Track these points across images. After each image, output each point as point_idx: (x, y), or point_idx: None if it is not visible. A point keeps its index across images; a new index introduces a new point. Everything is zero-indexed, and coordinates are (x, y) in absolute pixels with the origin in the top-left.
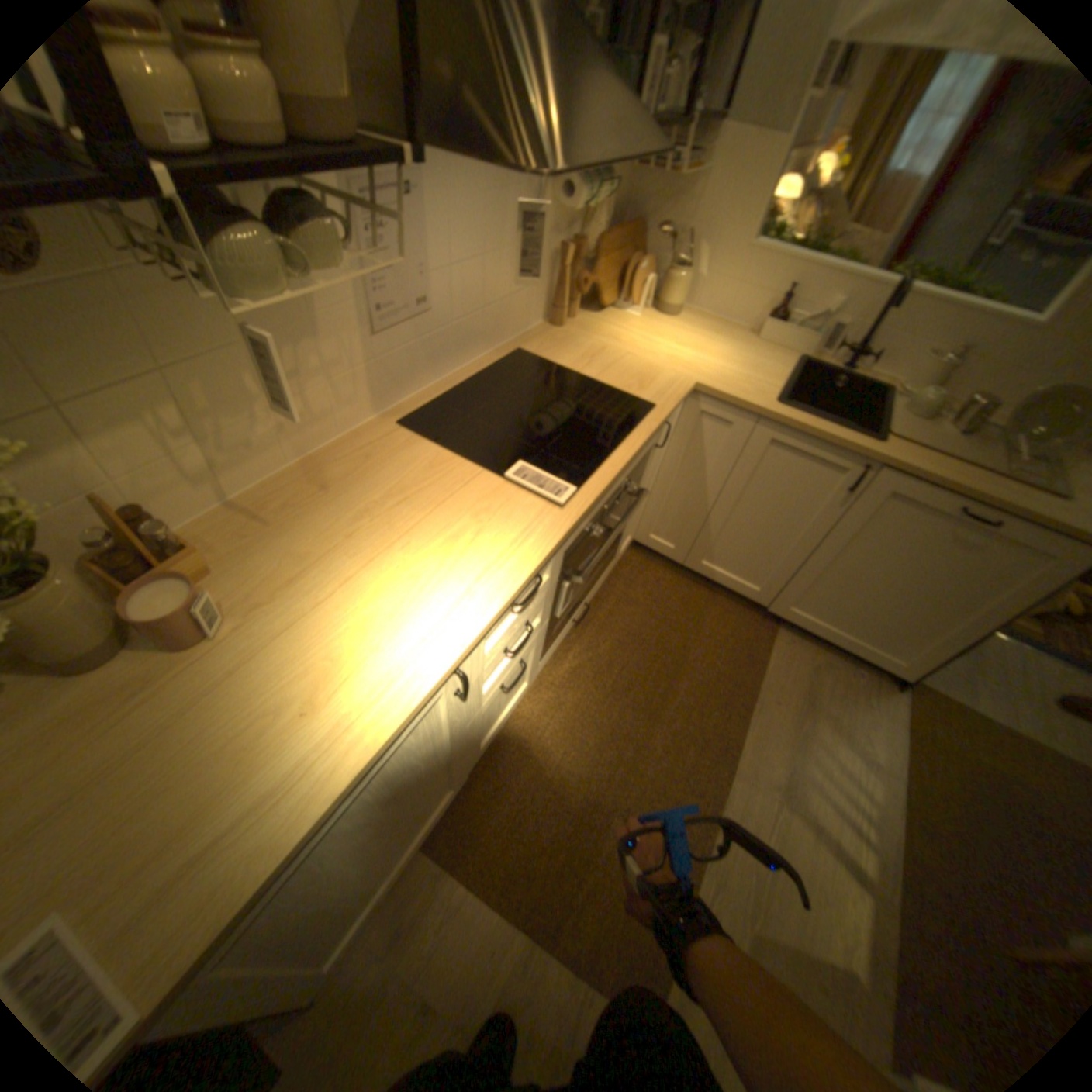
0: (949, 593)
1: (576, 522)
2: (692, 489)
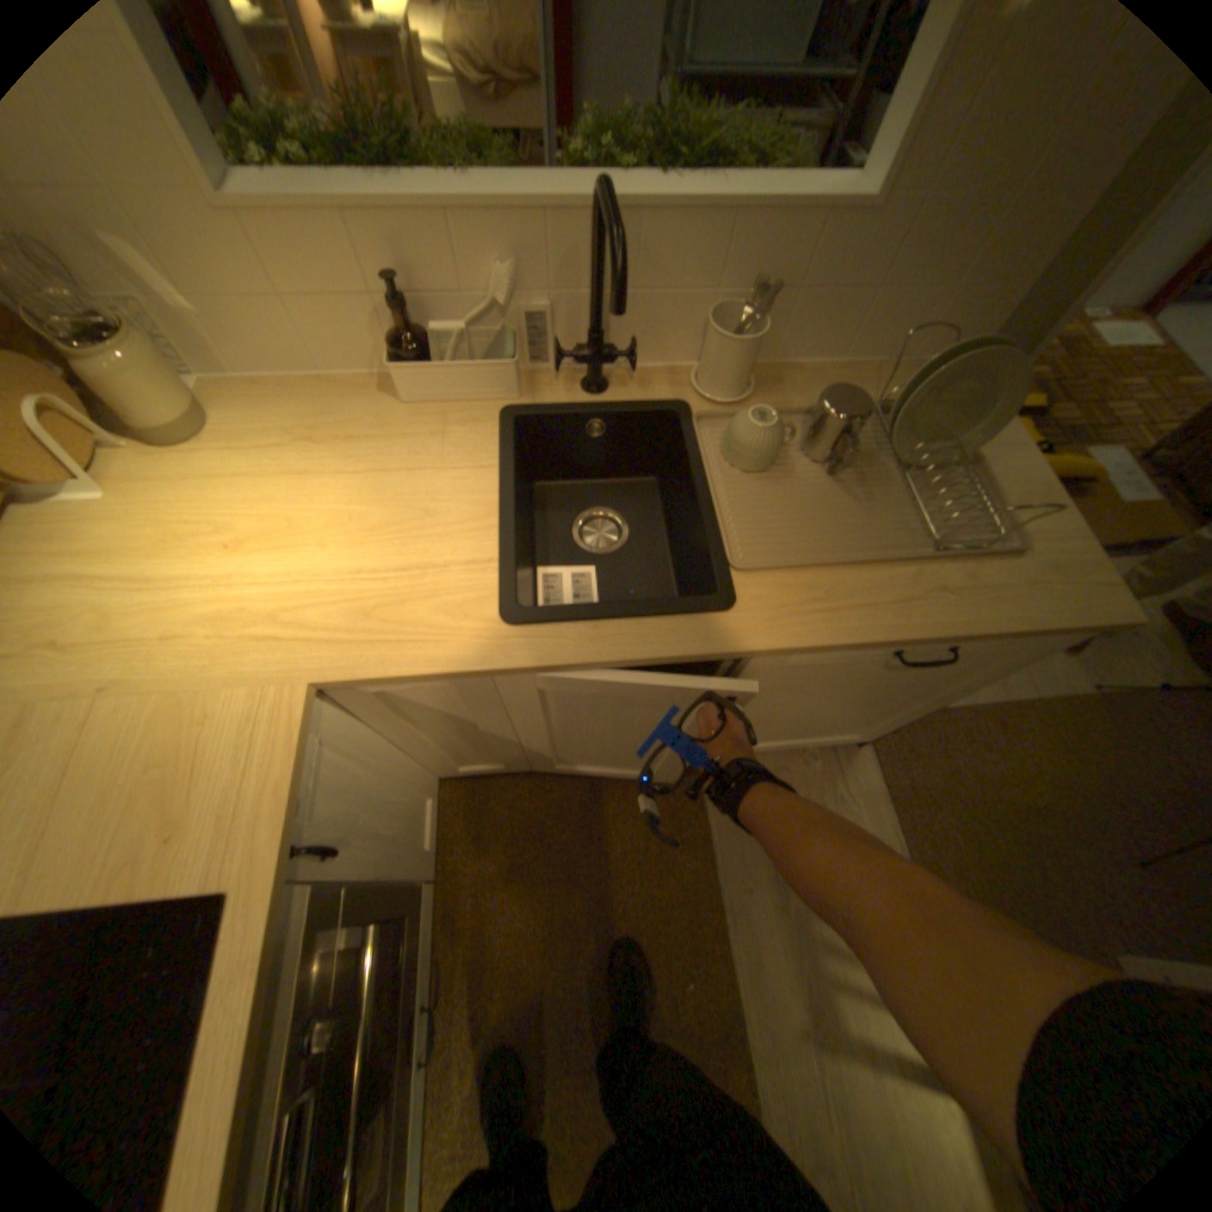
0: (893, 696)
1: None
2: (467, 734)
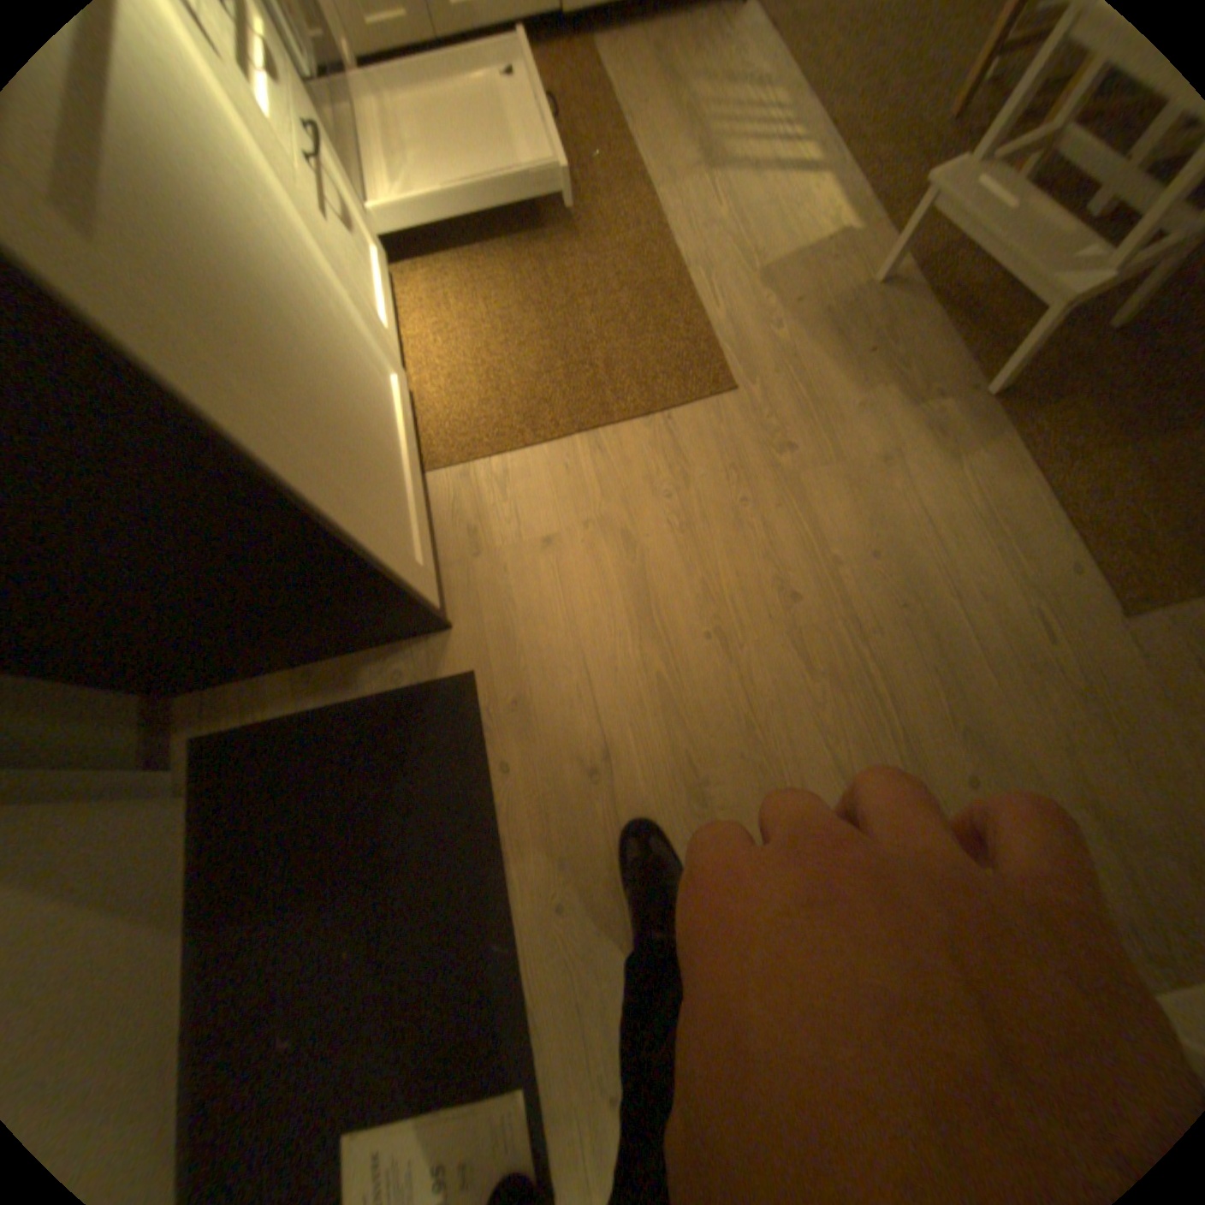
0: None
1: None
2: None
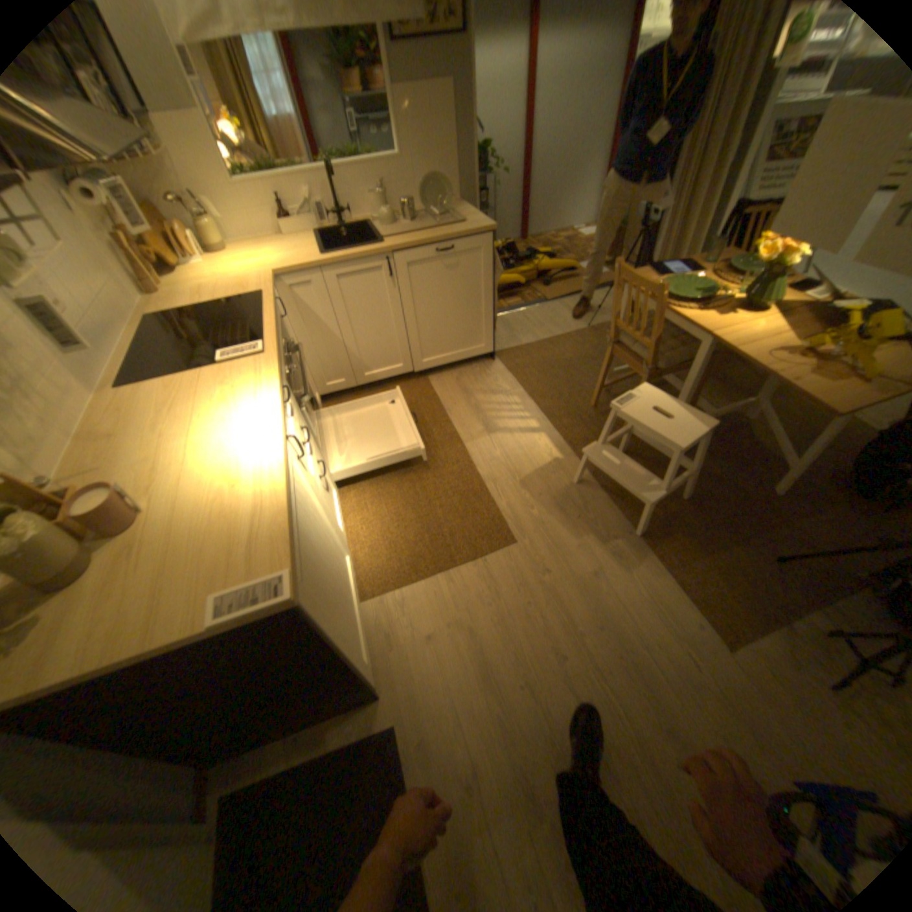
0: (466, 295)
1: (278, 354)
2: (324, 336)
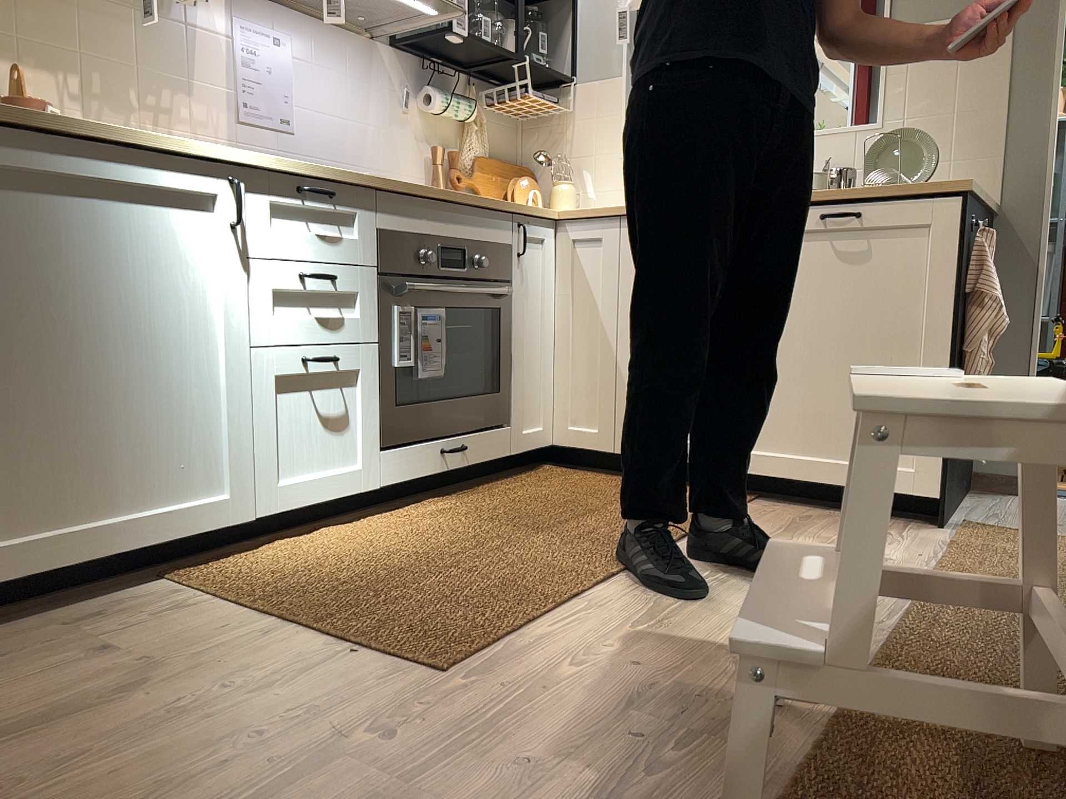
0: (879, 328)
1: (382, 189)
2: (594, 336)
